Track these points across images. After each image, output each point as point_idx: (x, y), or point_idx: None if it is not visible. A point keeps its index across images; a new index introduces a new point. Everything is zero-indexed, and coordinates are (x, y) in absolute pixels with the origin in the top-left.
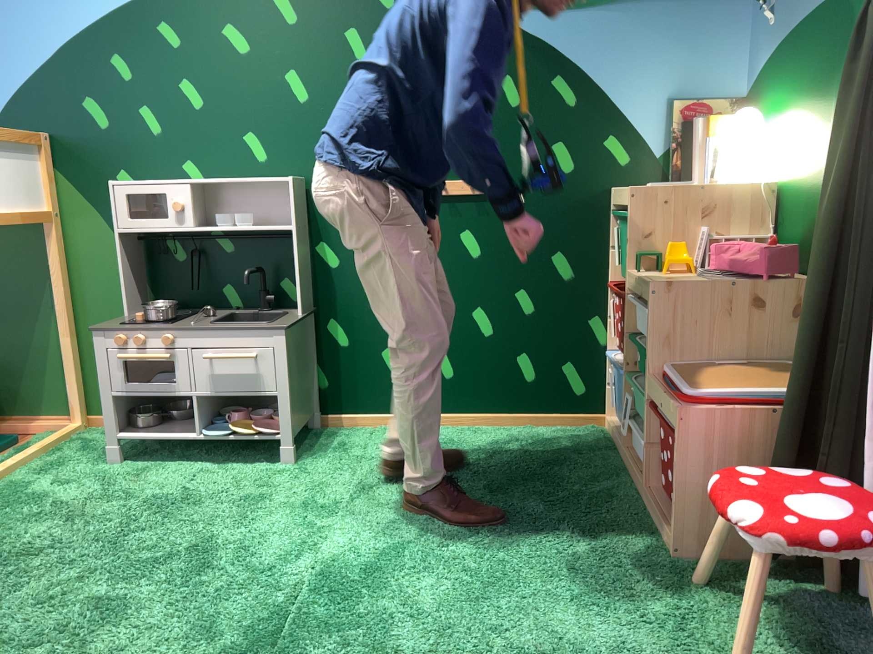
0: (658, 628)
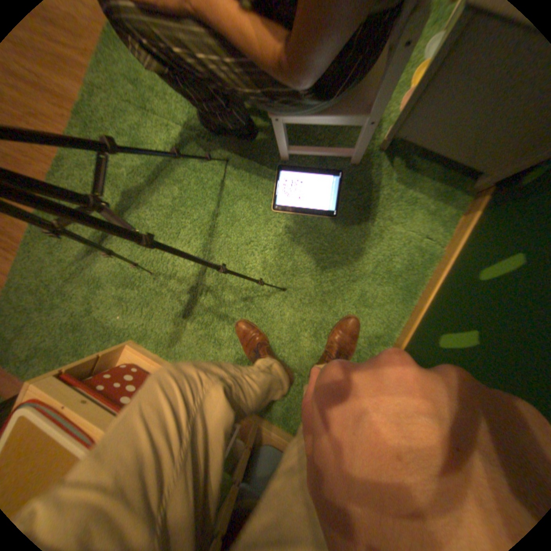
0: (89, 289)
